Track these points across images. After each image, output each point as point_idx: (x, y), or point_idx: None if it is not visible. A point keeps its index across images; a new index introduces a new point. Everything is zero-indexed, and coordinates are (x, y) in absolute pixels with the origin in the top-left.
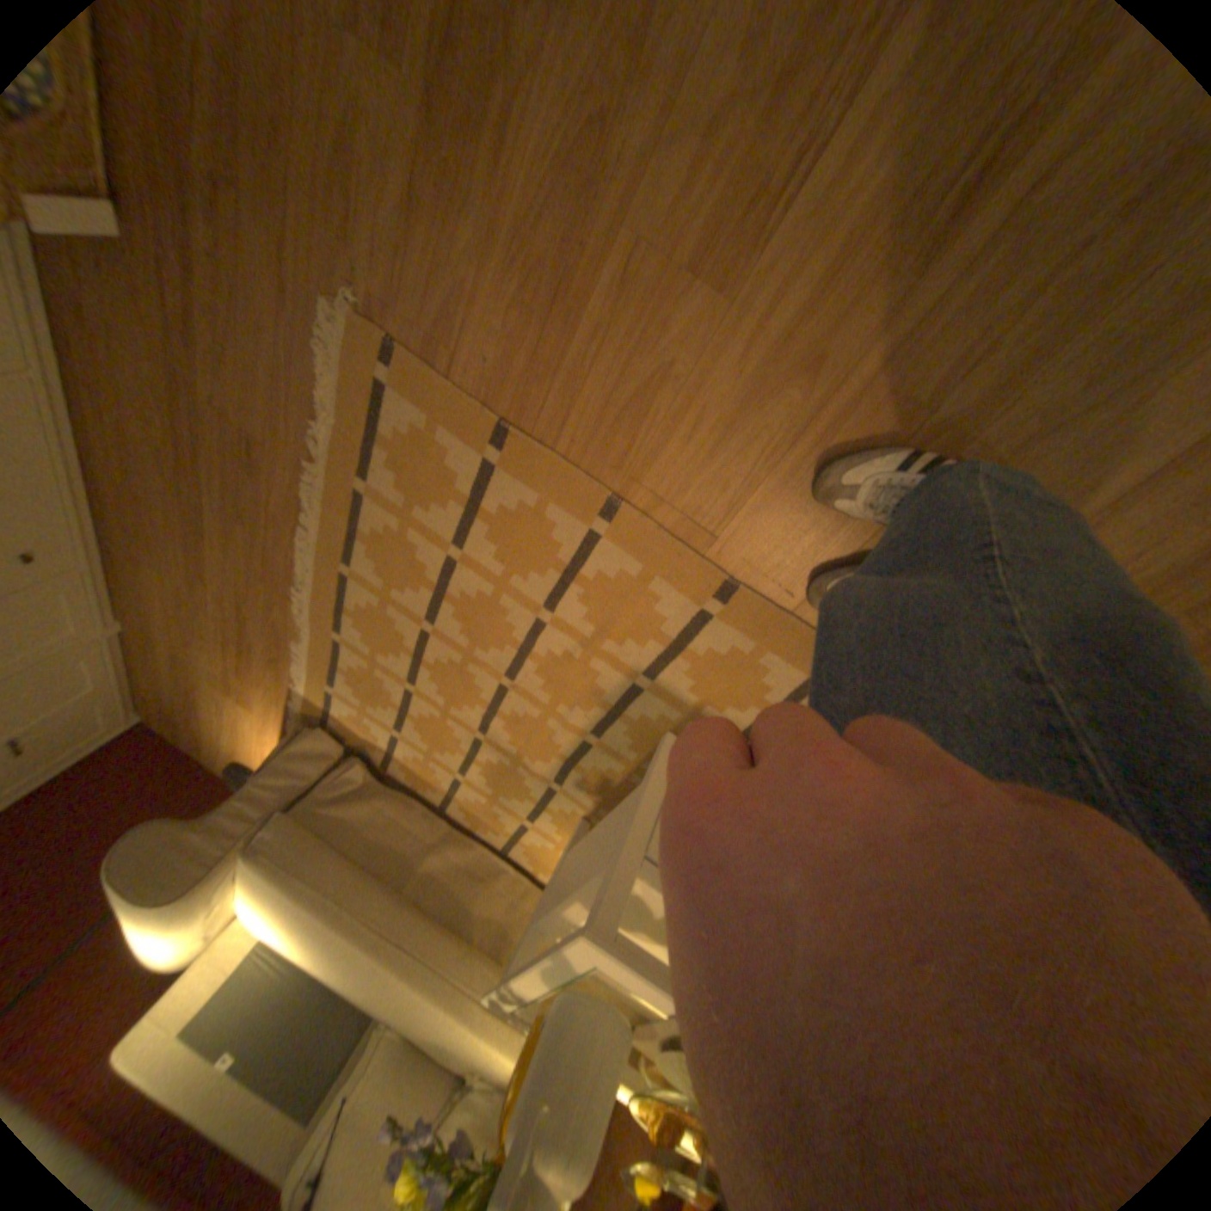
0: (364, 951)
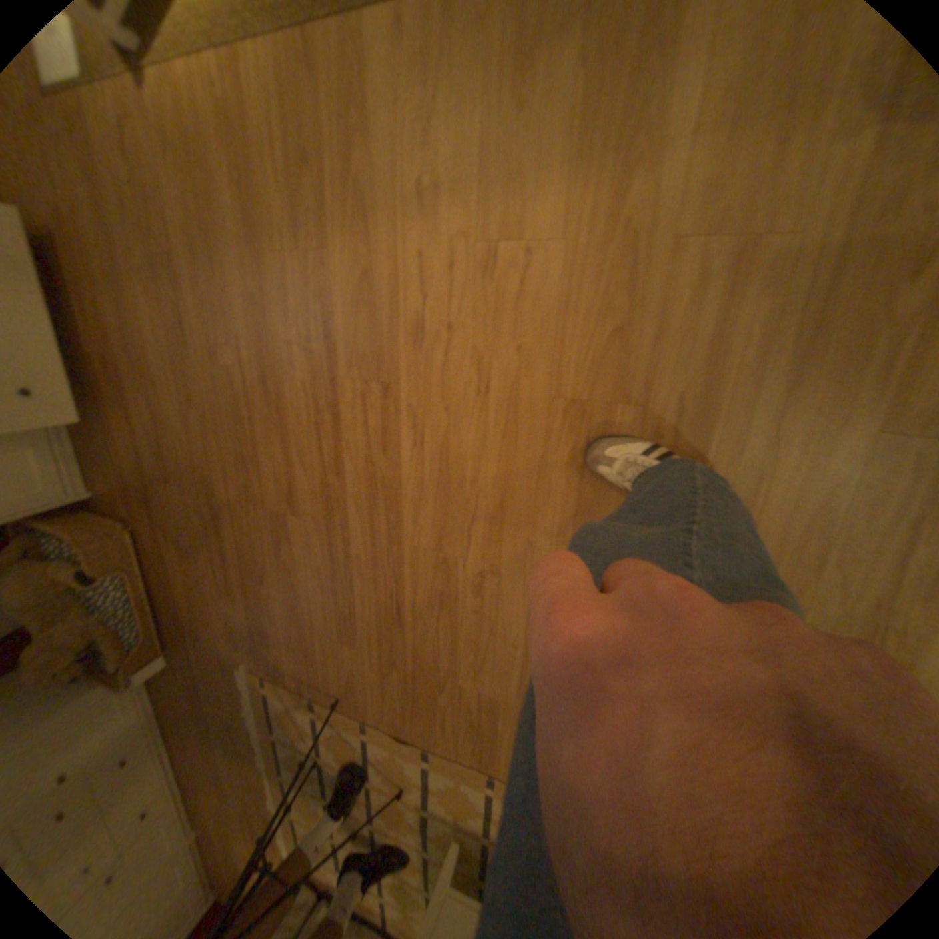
0: None
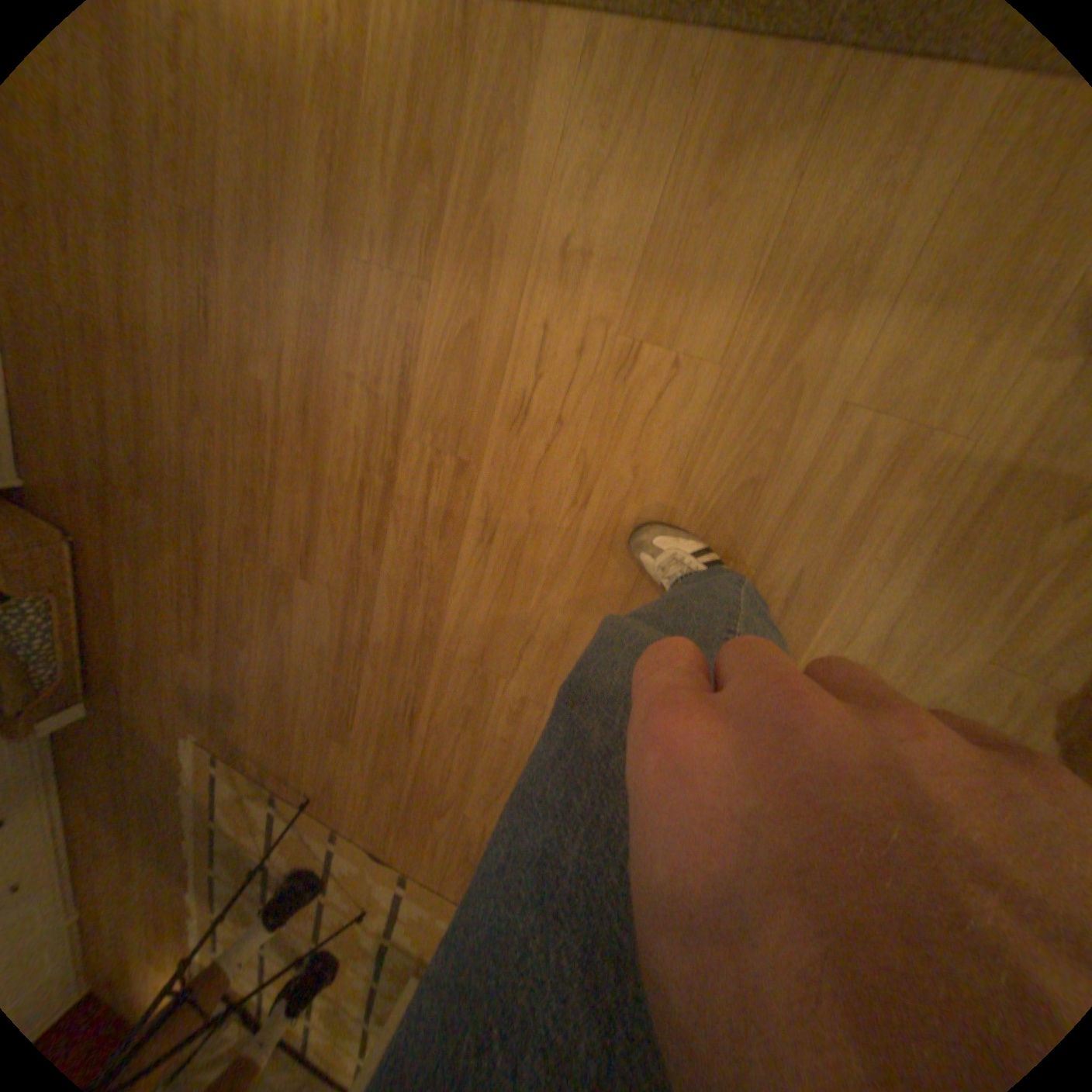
0: None
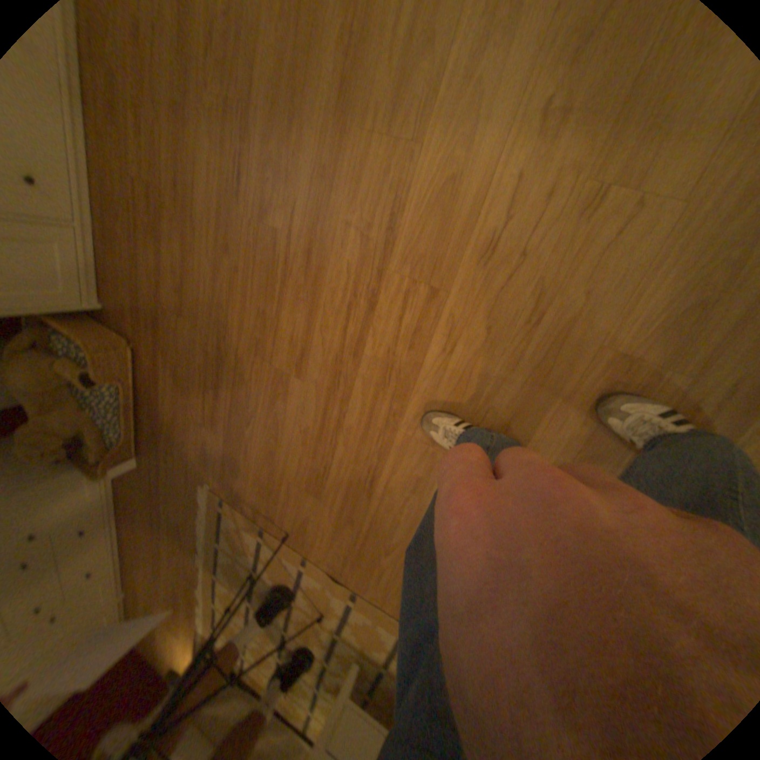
0: None
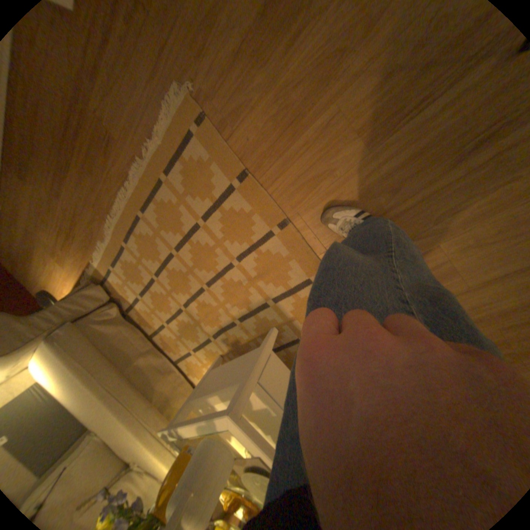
0: (98, 399)
